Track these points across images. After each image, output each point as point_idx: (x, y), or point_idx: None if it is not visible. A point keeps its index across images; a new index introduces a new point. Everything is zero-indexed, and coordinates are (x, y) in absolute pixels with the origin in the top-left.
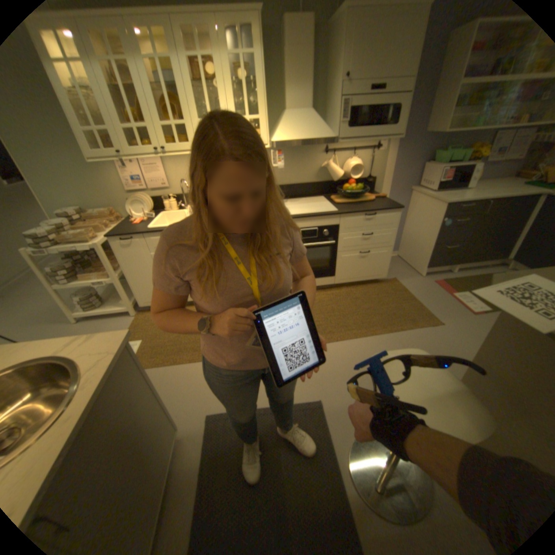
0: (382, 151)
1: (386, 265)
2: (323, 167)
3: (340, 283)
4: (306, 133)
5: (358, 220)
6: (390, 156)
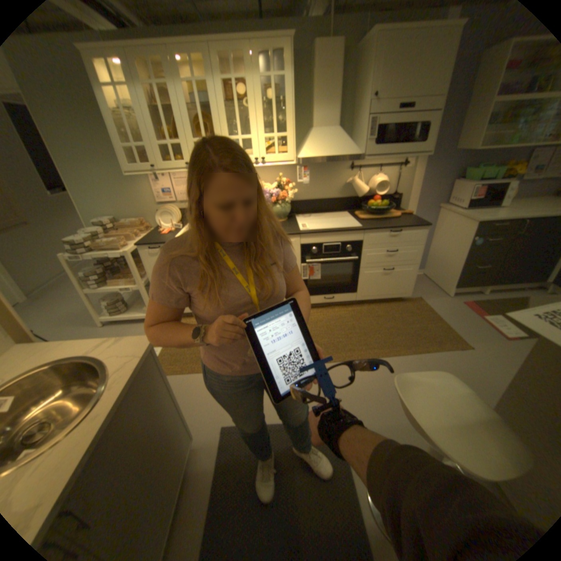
0: (409, 168)
1: (411, 283)
2: (349, 183)
3: (363, 300)
4: (333, 150)
5: (383, 236)
6: (418, 173)
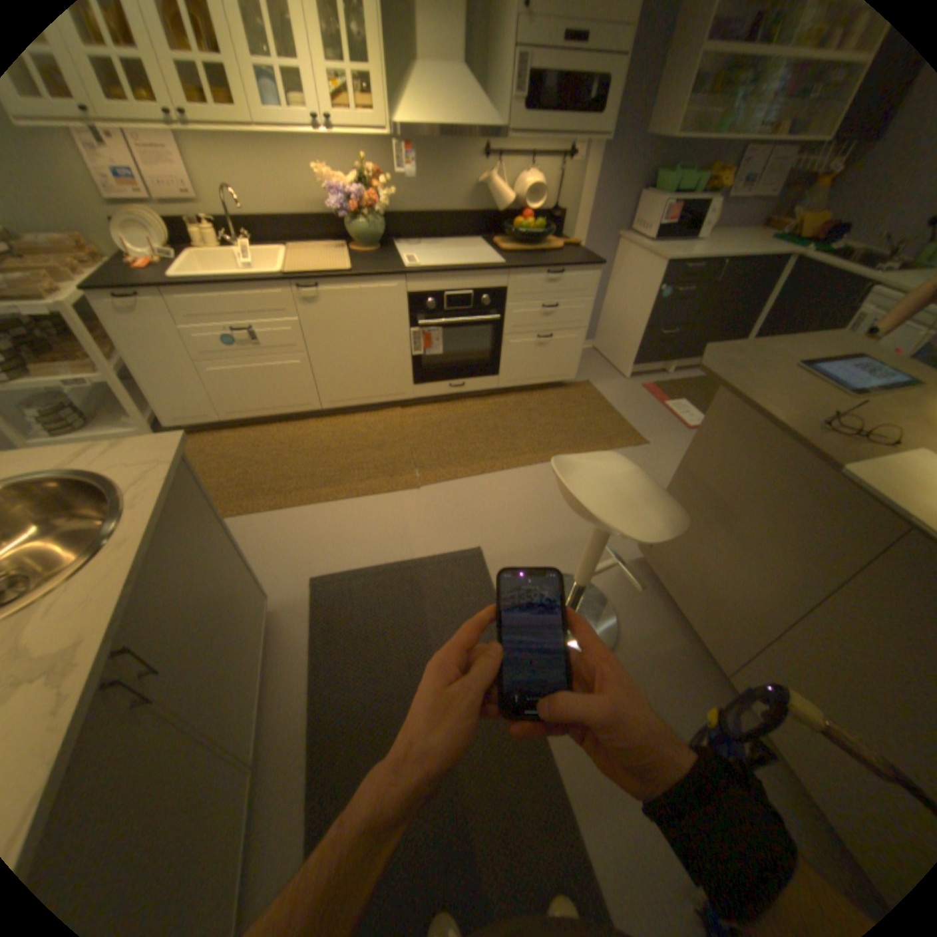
0: (577, 164)
1: (575, 358)
2: (482, 184)
3: (507, 387)
4: (454, 114)
5: (536, 280)
6: (590, 173)
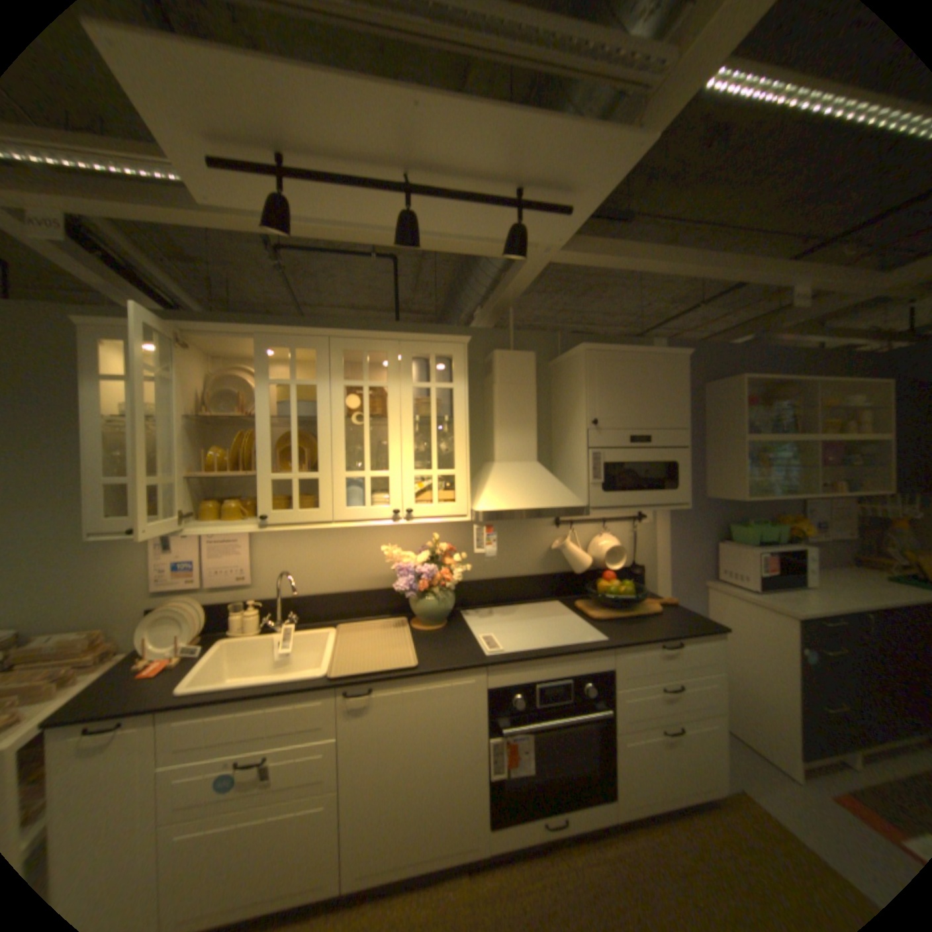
0: (647, 525)
1: (723, 763)
2: (554, 549)
3: (633, 821)
4: (535, 499)
5: (651, 659)
6: (661, 532)
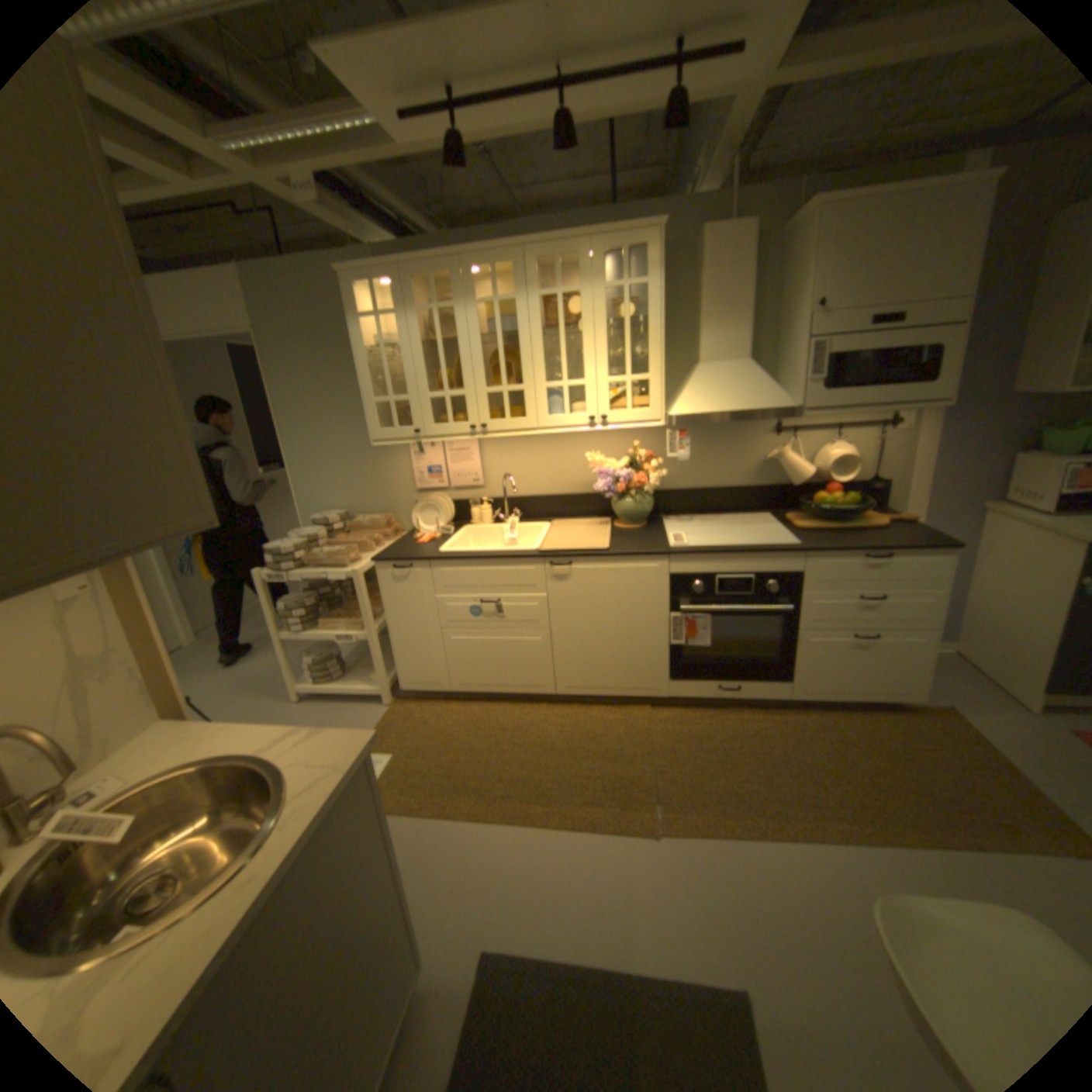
0: (904, 431)
1: (925, 673)
2: (772, 459)
3: (808, 701)
4: (737, 402)
5: (849, 566)
6: (926, 440)
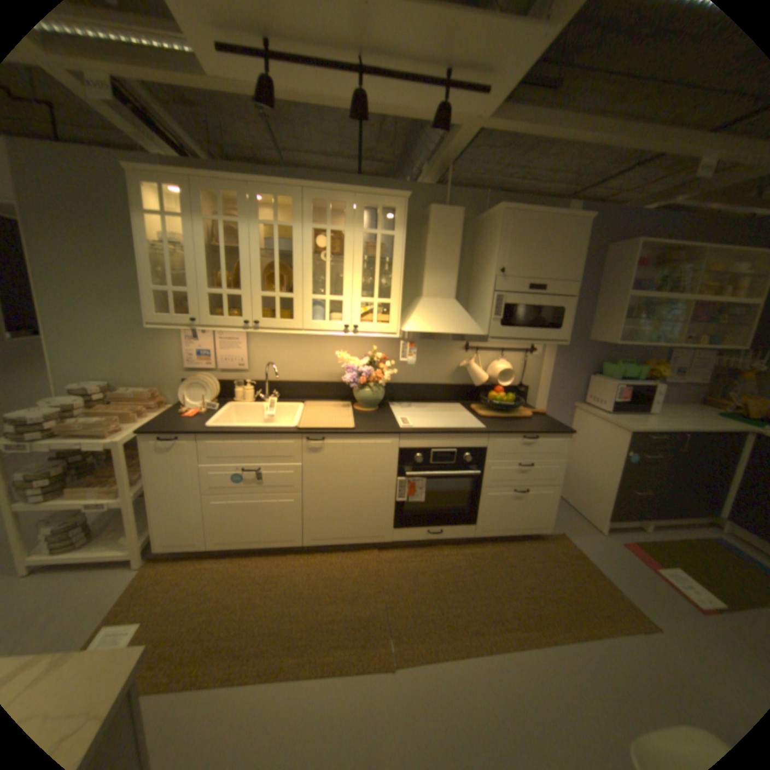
0: (536, 356)
1: (552, 513)
2: (461, 367)
3: (484, 537)
4: (447, 327)
5: (513, 443)
6: (546, 363)
